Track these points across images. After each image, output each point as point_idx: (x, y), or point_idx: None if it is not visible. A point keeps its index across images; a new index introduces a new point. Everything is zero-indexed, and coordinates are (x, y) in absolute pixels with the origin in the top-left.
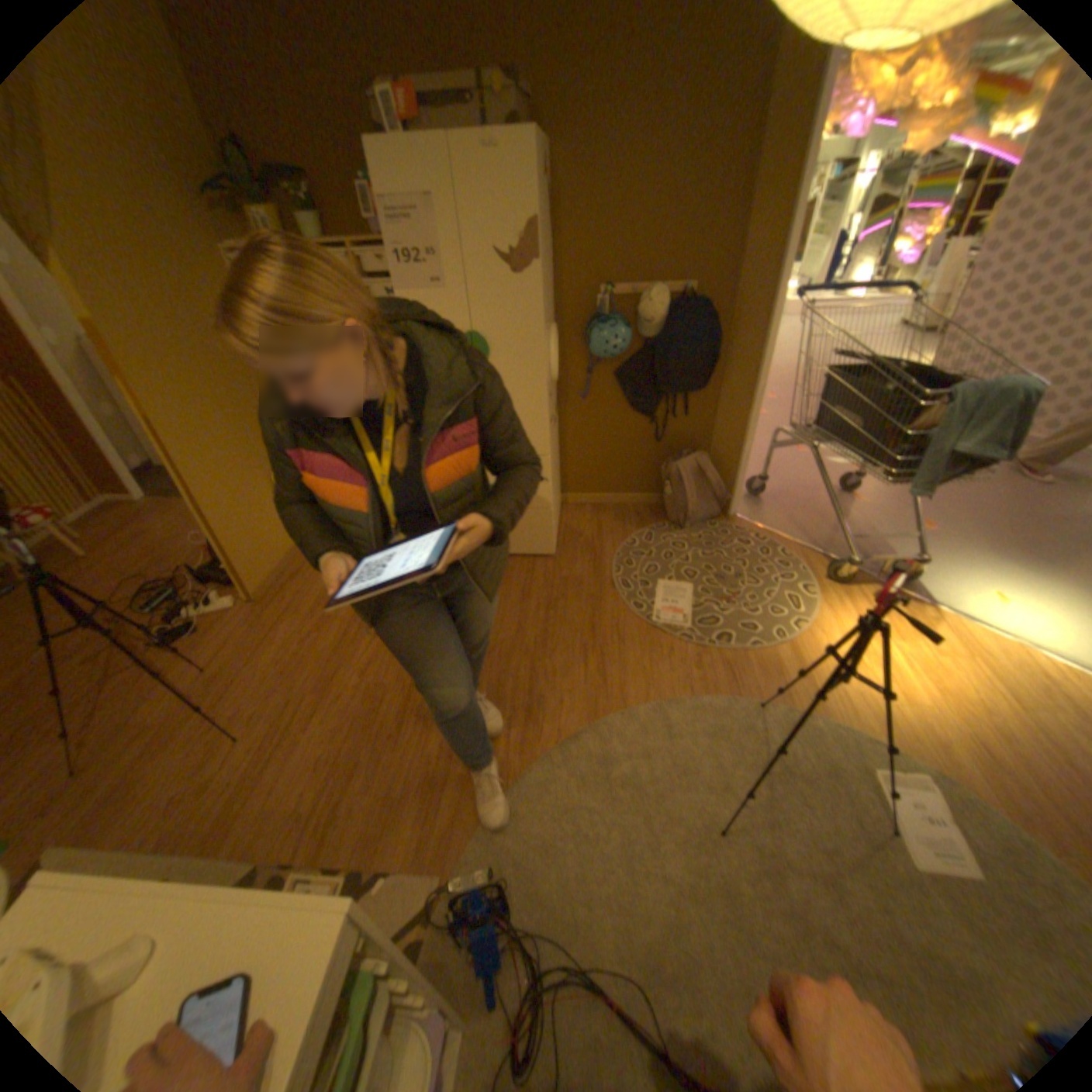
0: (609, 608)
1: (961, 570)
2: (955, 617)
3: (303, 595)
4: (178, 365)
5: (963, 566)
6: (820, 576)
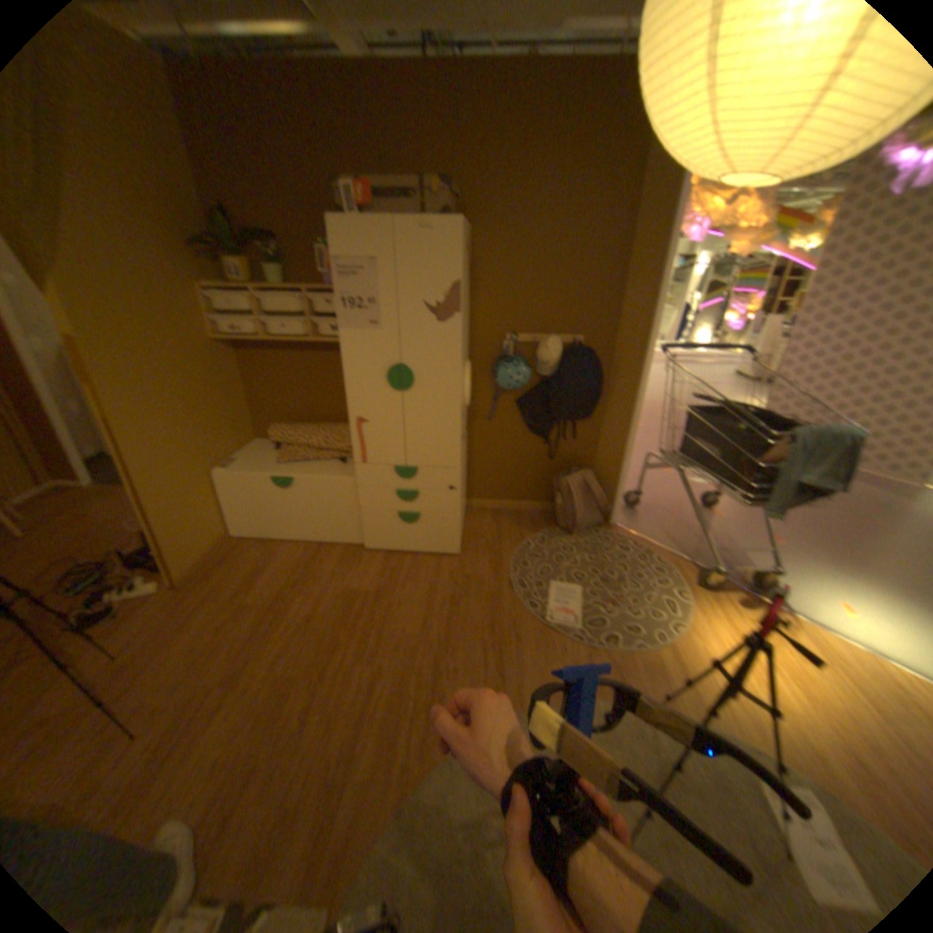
0: (506, 606)
1: (809, 581)
2: (810, 625)
3: (222, 582)
4: (140, 374)
5: (810, 577)
6: (691, 581)
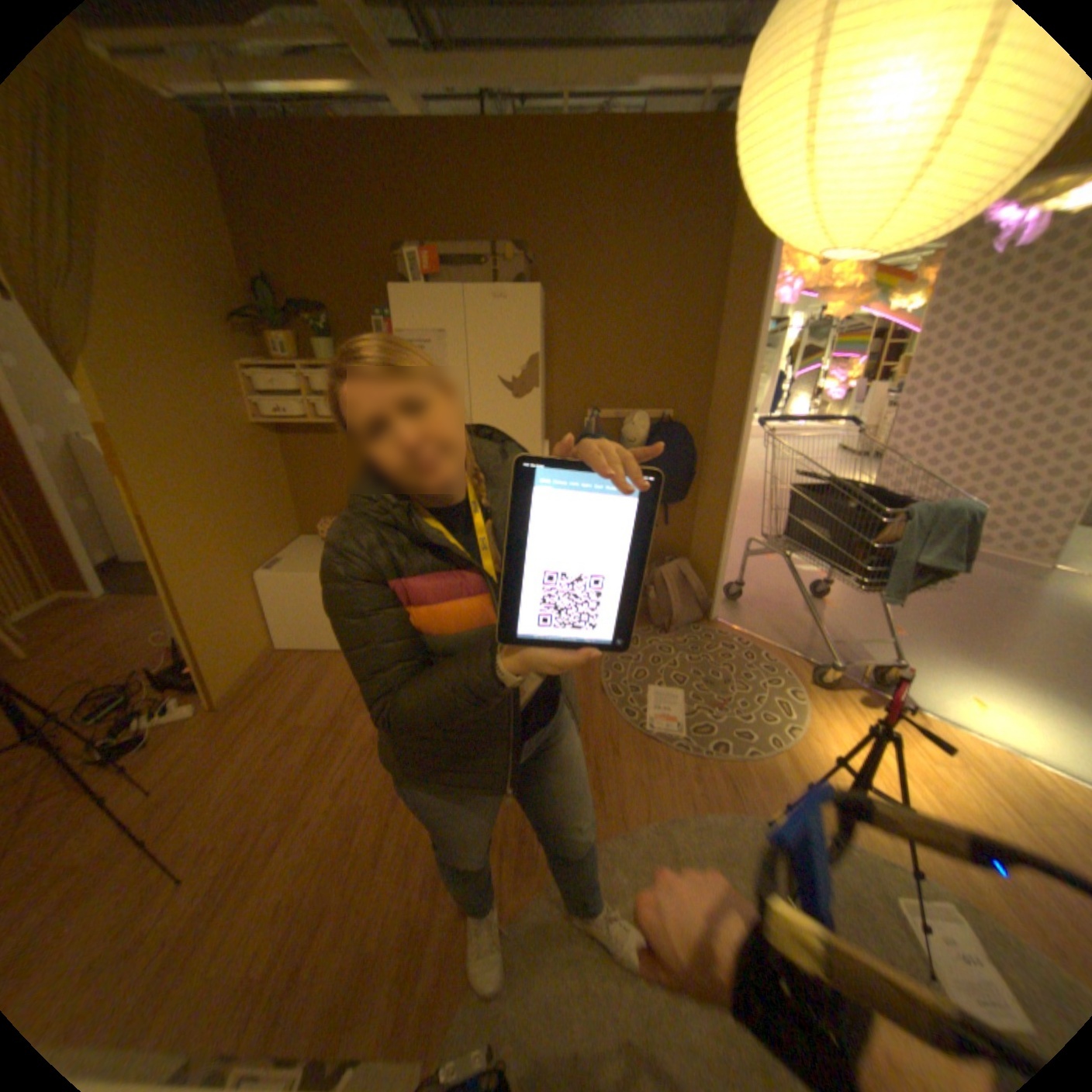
0: (601, 716)
1: (936, 676)
2: (940, 724)
3: (272, 702)
4: (179, 465)
5: (937, 671)
6: (806, 681)
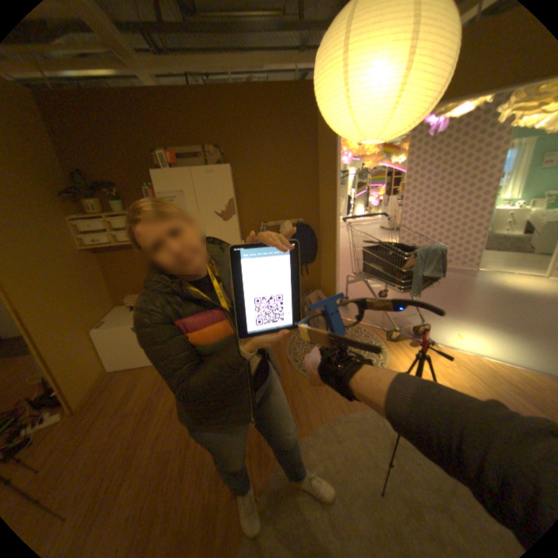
0: (290, 375)
1: (439, 327)
2: (445, 349)
3: (109, 403)
4: (38, 278)
5: (439, 324)
6: (384, 340)
